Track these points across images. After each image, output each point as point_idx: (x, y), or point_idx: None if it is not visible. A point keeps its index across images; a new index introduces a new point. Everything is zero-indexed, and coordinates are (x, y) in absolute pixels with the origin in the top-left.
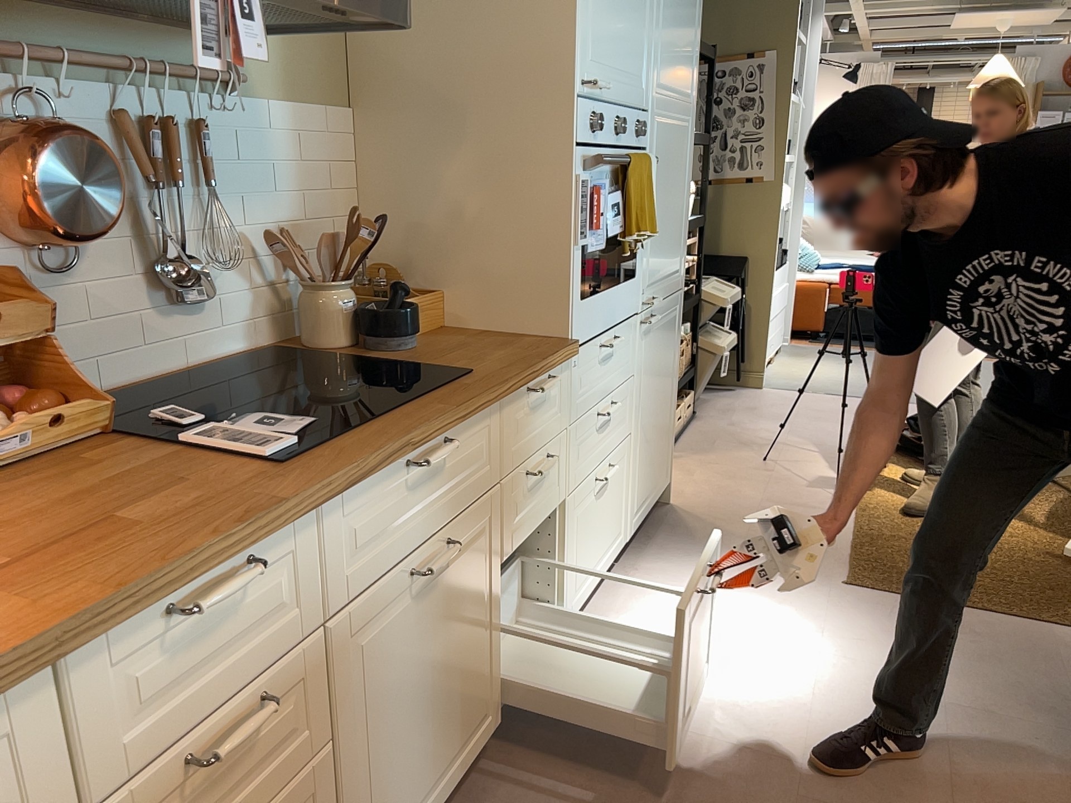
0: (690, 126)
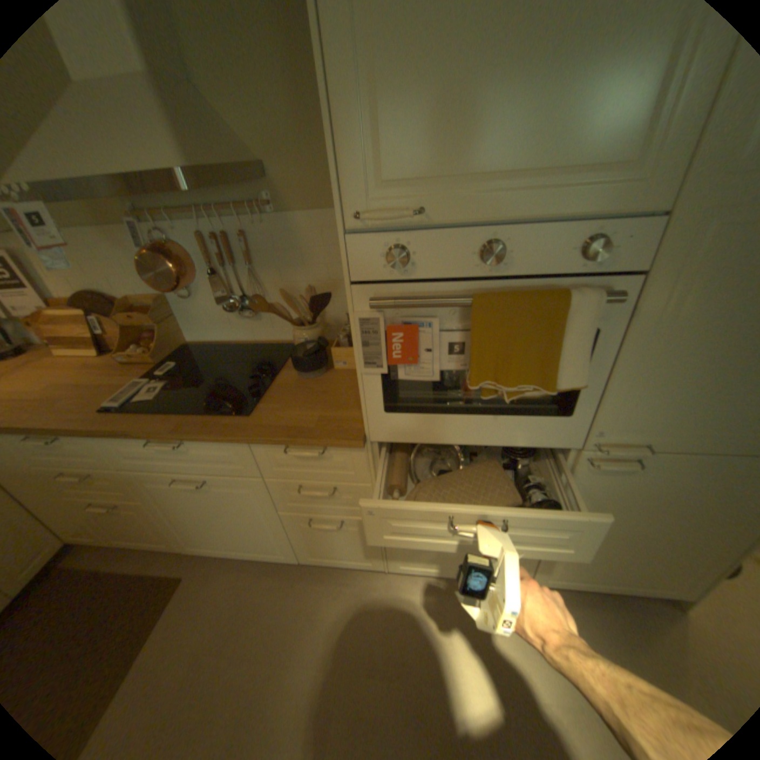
0: None
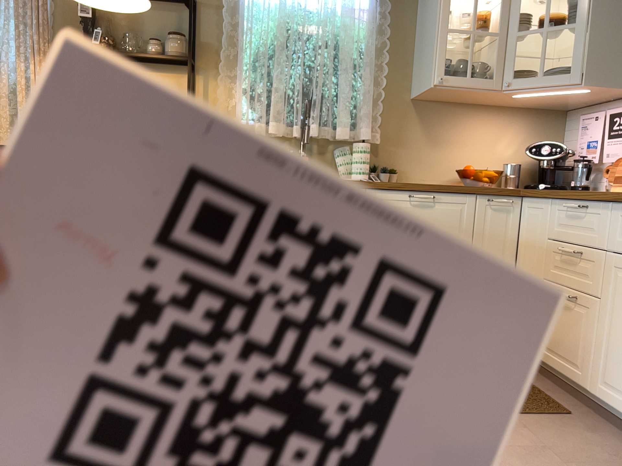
0: None
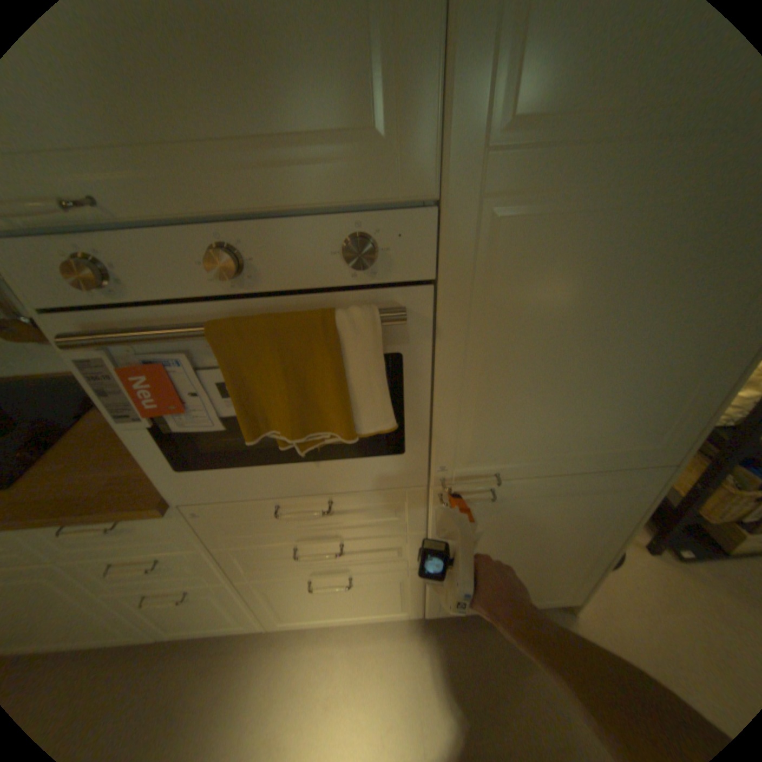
0: None
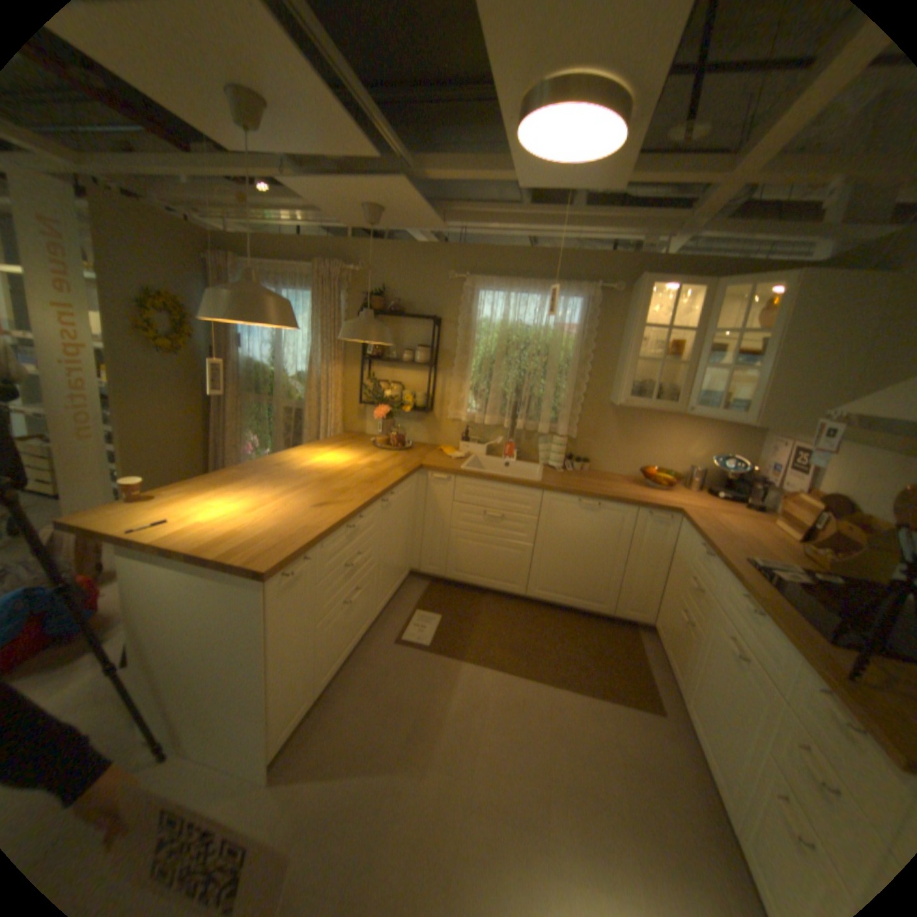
0: None
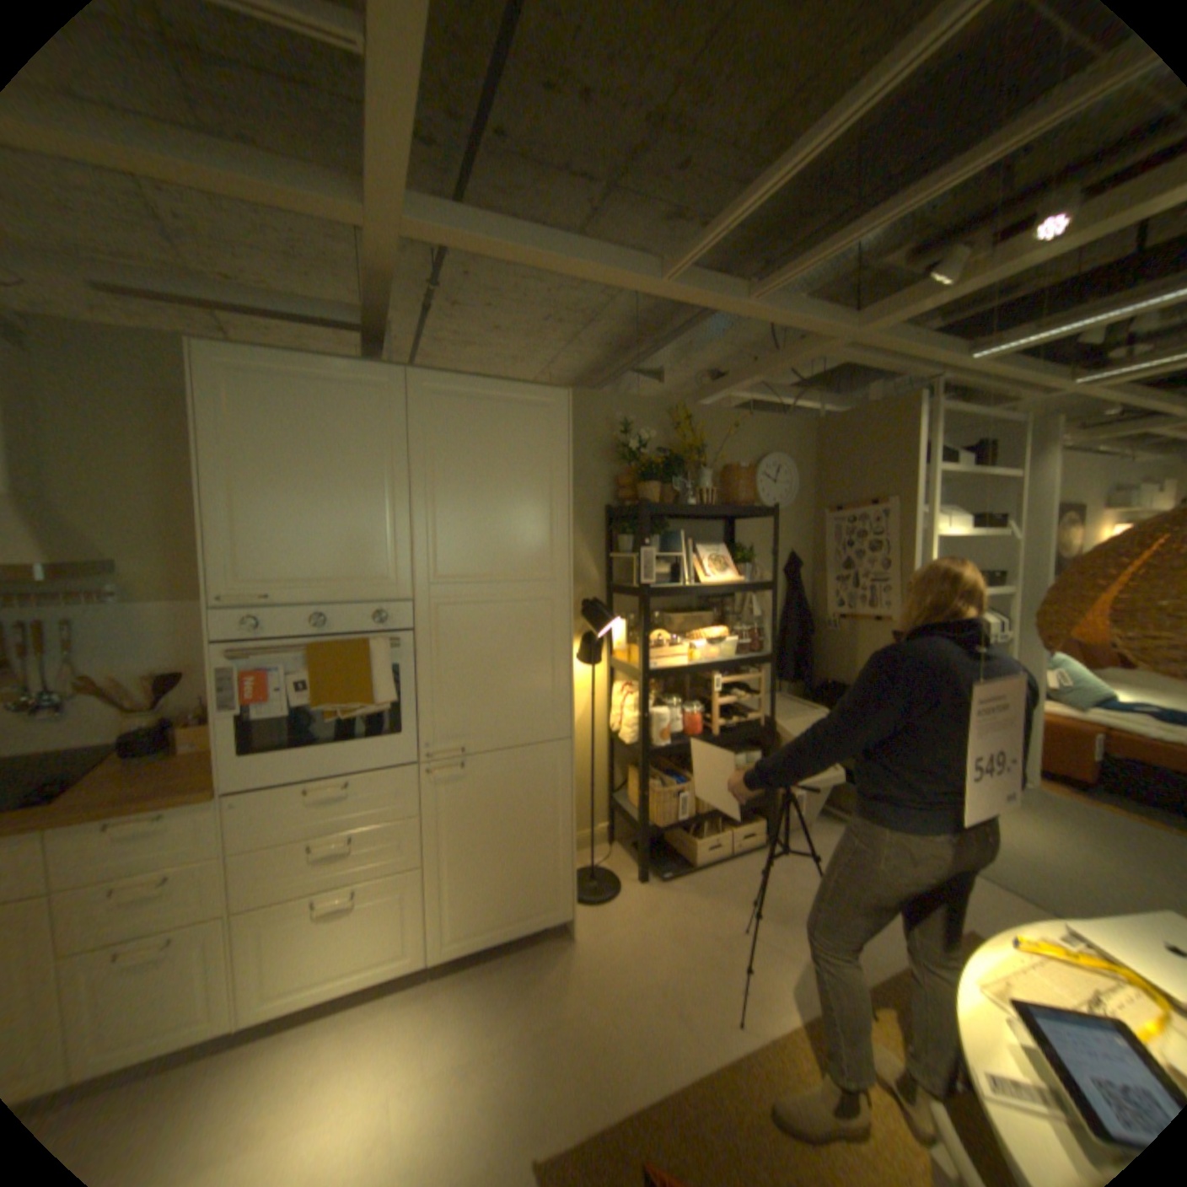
0: (554, 598)
